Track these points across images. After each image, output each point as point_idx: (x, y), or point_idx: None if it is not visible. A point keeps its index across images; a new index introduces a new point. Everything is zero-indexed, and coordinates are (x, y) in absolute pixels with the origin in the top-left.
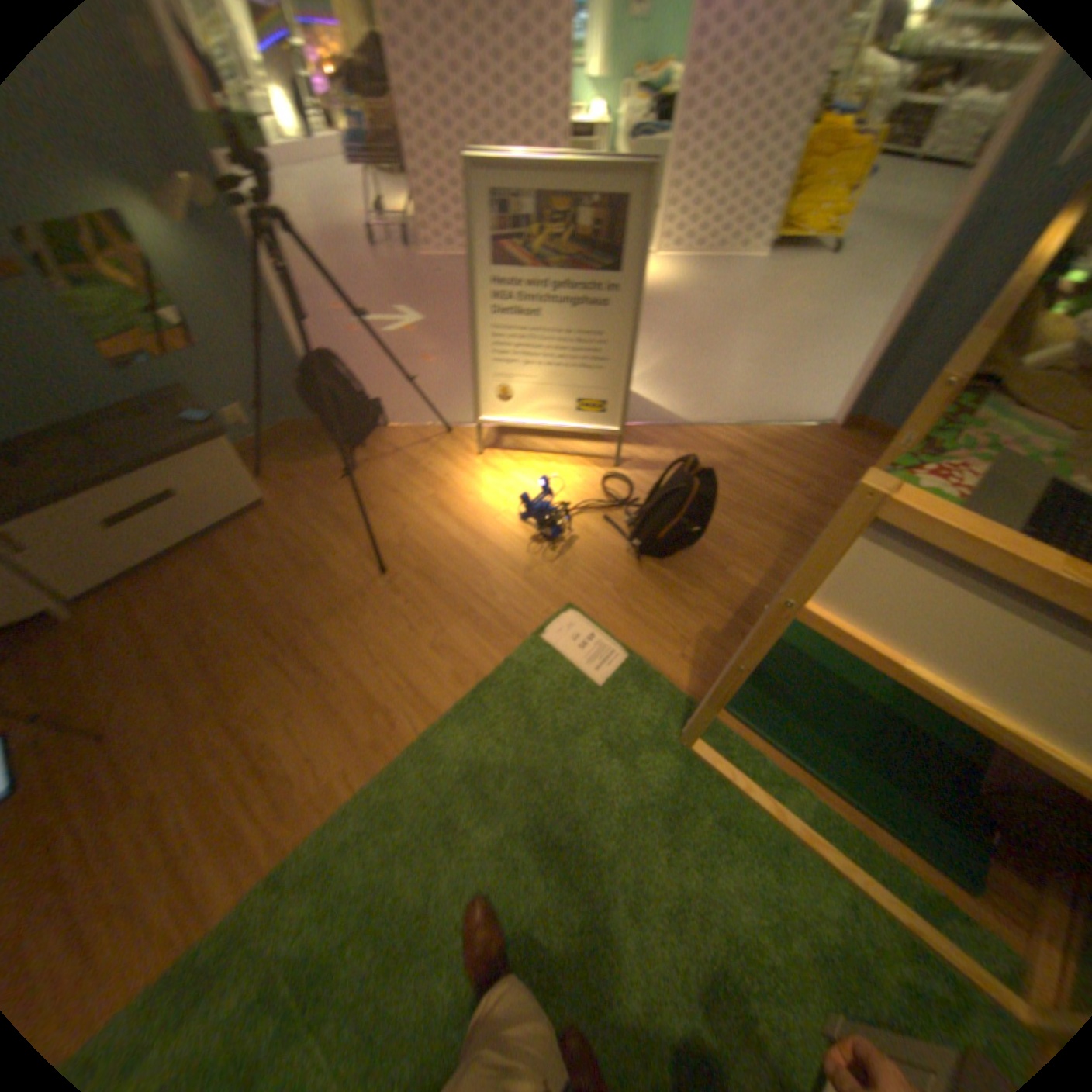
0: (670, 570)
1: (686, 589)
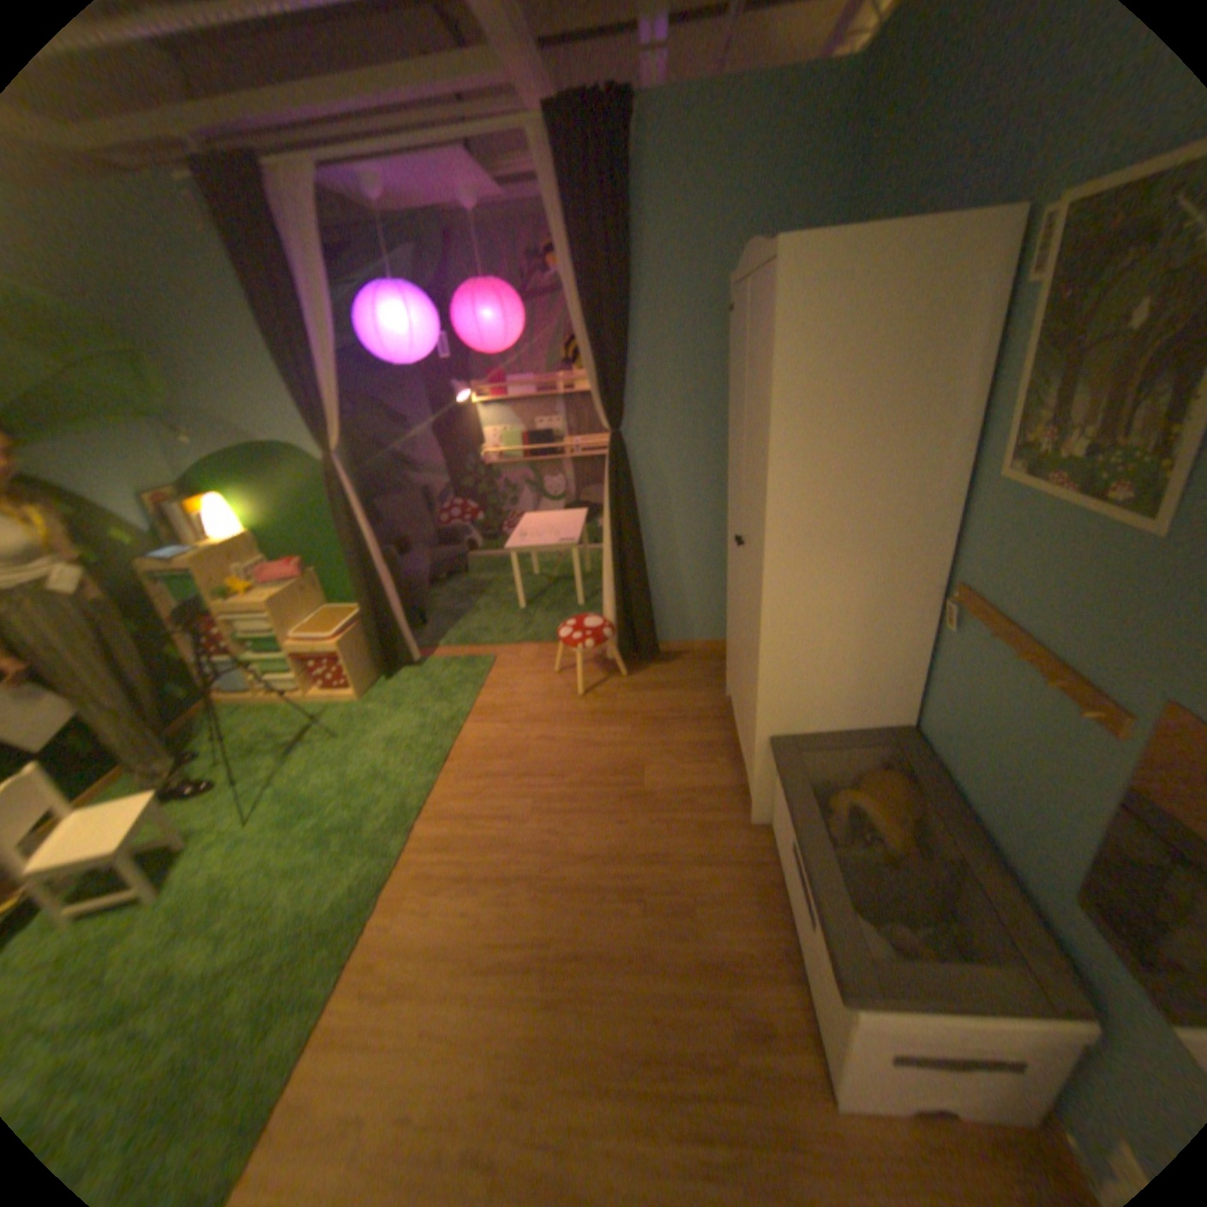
0: None
1: None
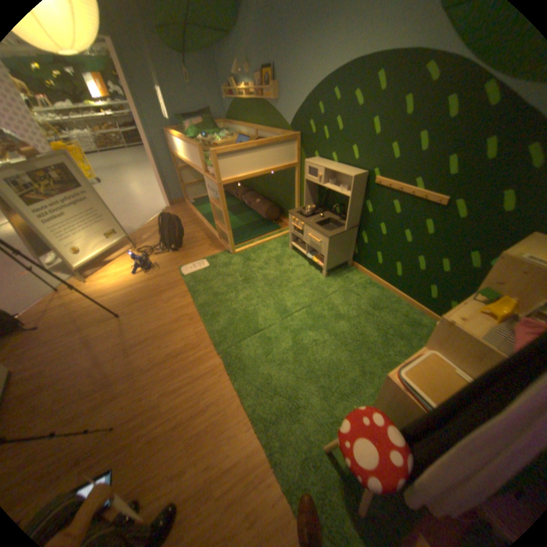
0: (184, 247)
1: (193, 245)
